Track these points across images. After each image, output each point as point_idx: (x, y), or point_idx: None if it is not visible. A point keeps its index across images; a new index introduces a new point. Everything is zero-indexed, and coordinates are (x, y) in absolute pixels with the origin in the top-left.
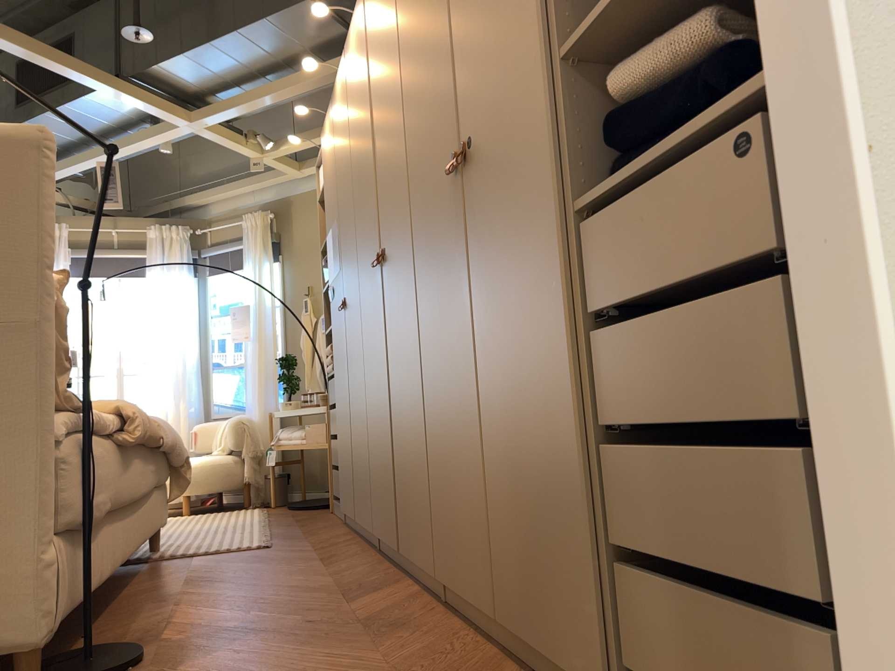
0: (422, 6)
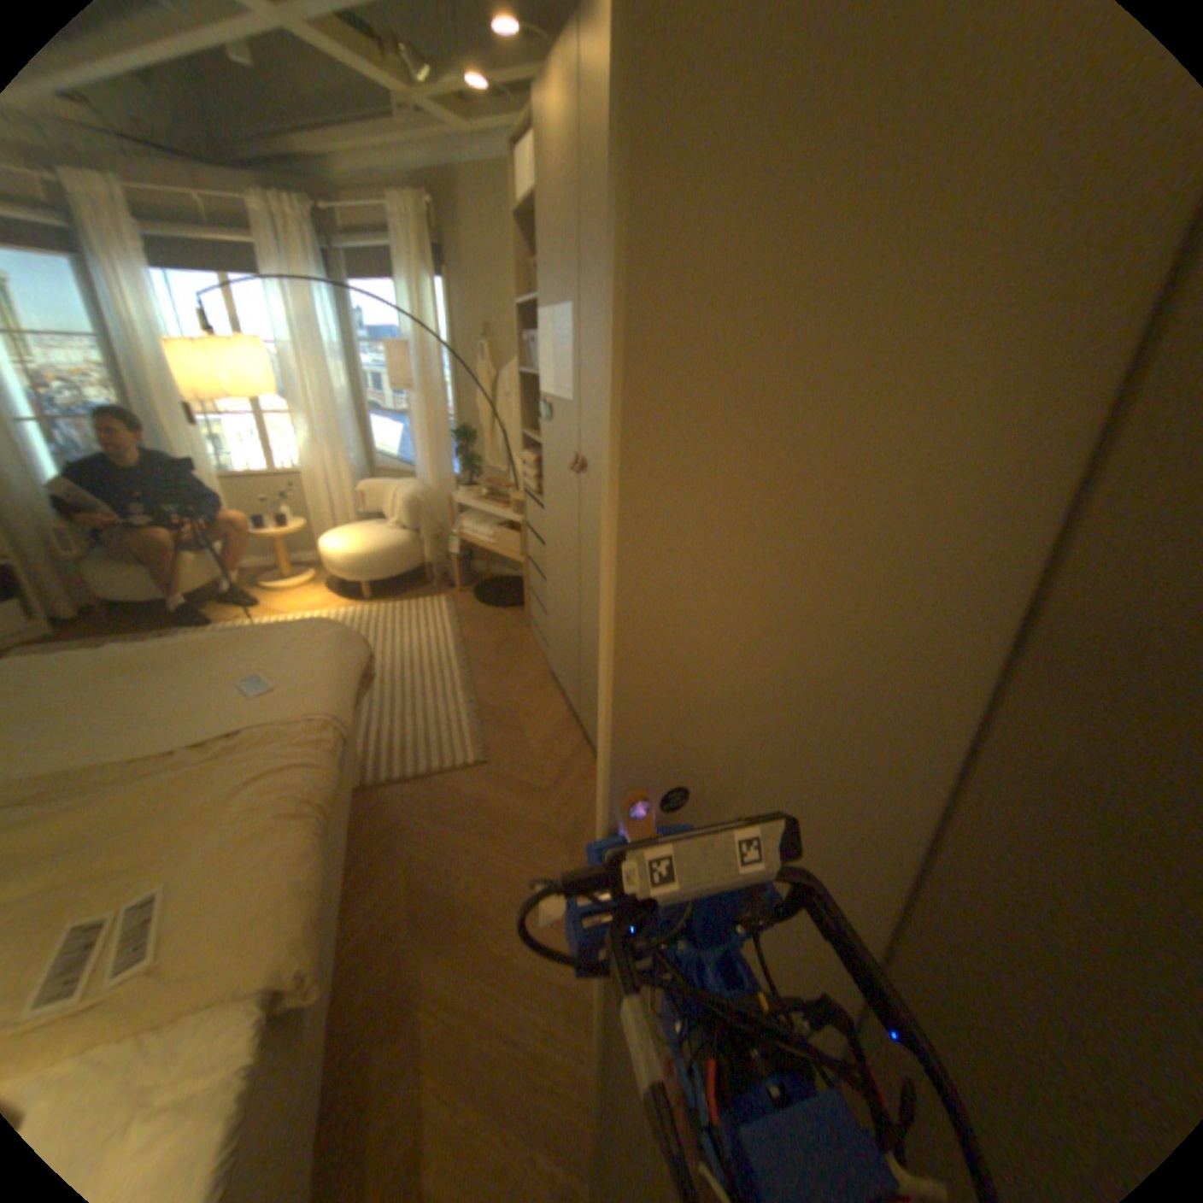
0: None
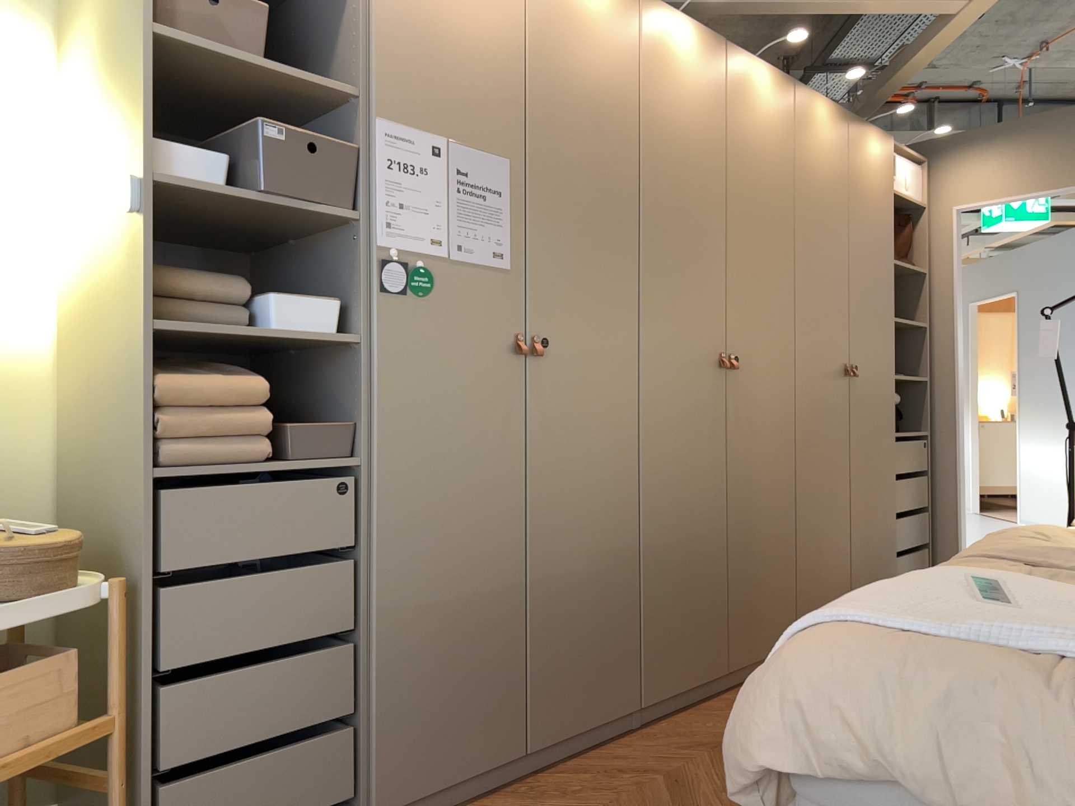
0: (821, 231)
